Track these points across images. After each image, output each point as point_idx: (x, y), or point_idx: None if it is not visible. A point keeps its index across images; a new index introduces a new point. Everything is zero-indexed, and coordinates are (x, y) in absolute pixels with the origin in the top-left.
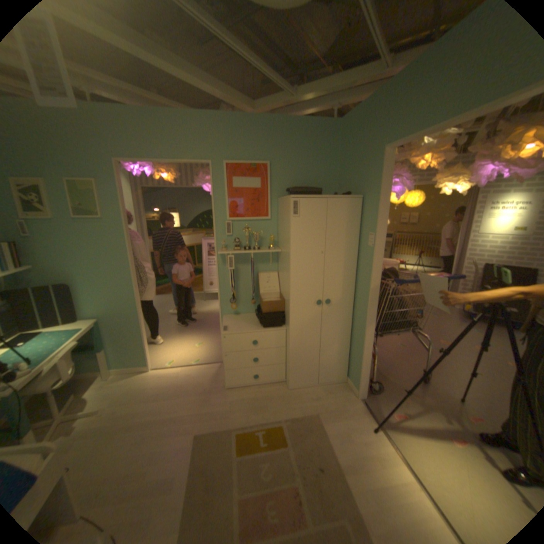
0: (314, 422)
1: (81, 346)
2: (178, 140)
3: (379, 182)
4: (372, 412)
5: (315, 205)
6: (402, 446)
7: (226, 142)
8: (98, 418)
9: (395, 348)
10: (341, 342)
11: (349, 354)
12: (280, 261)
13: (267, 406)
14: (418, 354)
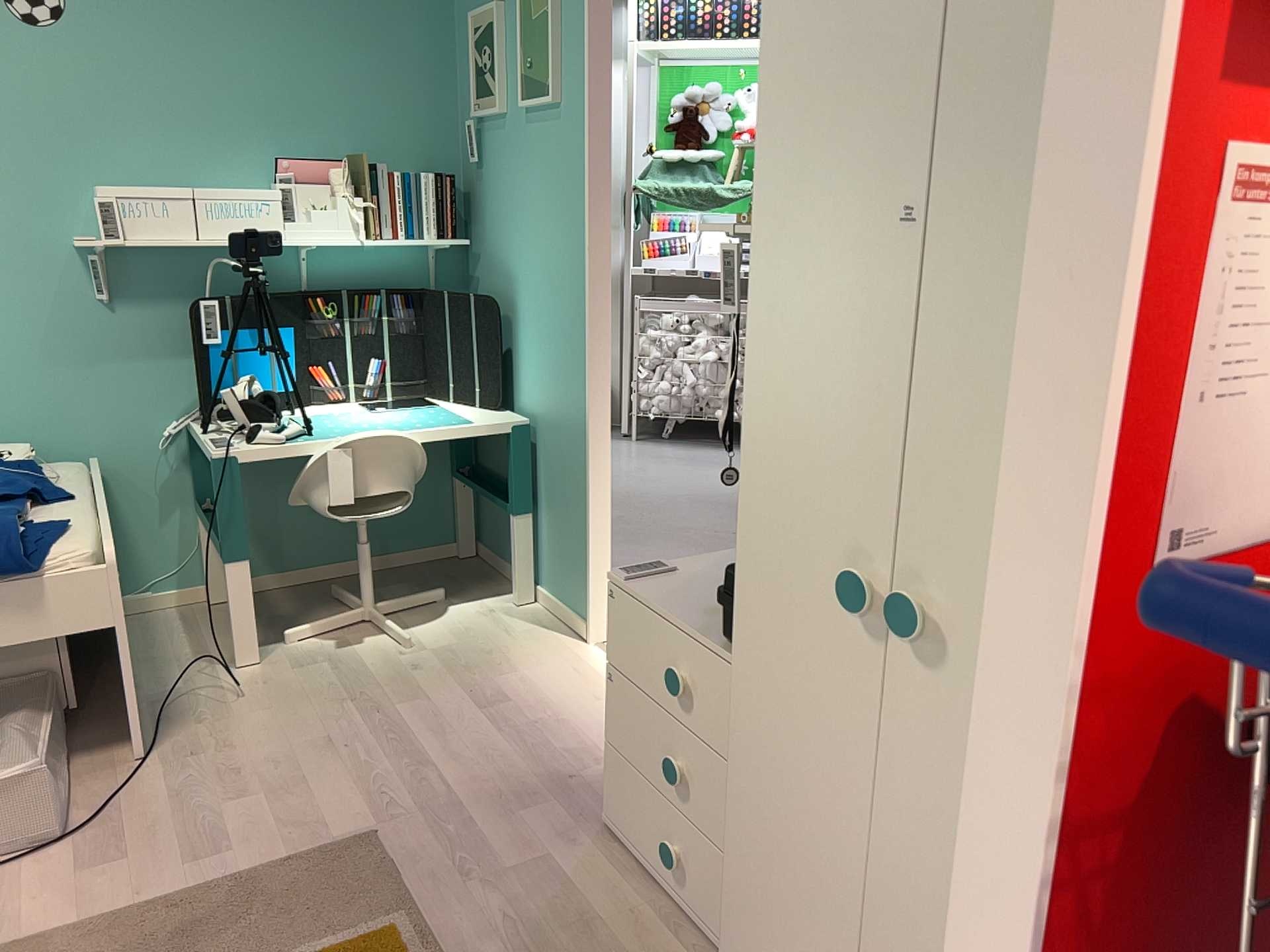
0: None
1: (508, 485)
2: None
3: None
4: None
5: None
6: None
7: None
8: (393, 656)
9: None
10: None
11: None
12: None
13: None
14: None
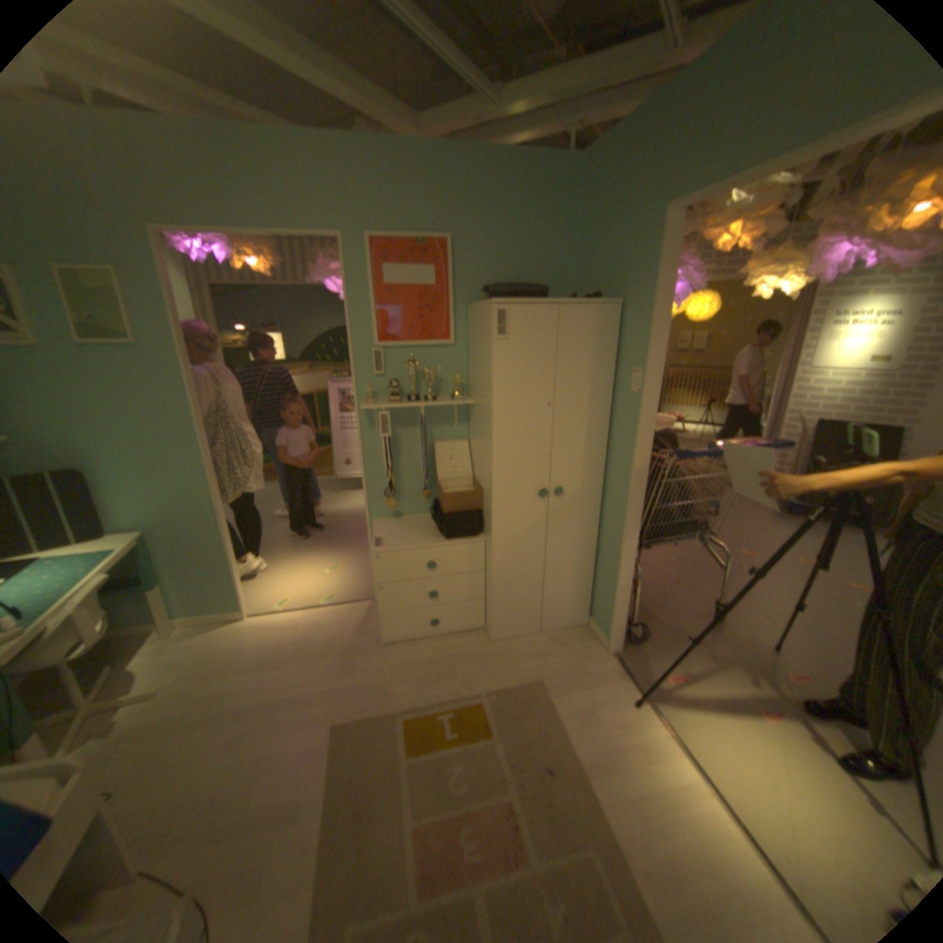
0: (536, 693)
1: (115, 579)
2: (274, 188)
3: (654, 275)
4: (631, 673)
5: (537, 316)
6: (680, 727)
7: (368, 194)
8: (158, 704)
9: (667, 566)
10: (580, 560)
11: (593, 580)
12: (472, 421)
13: (455, 670)
14: (706, 575)
